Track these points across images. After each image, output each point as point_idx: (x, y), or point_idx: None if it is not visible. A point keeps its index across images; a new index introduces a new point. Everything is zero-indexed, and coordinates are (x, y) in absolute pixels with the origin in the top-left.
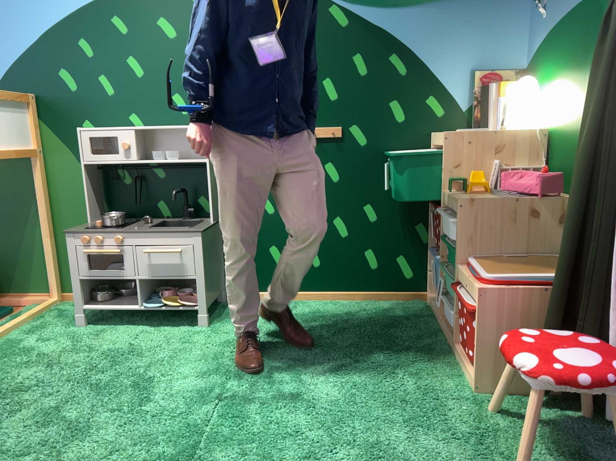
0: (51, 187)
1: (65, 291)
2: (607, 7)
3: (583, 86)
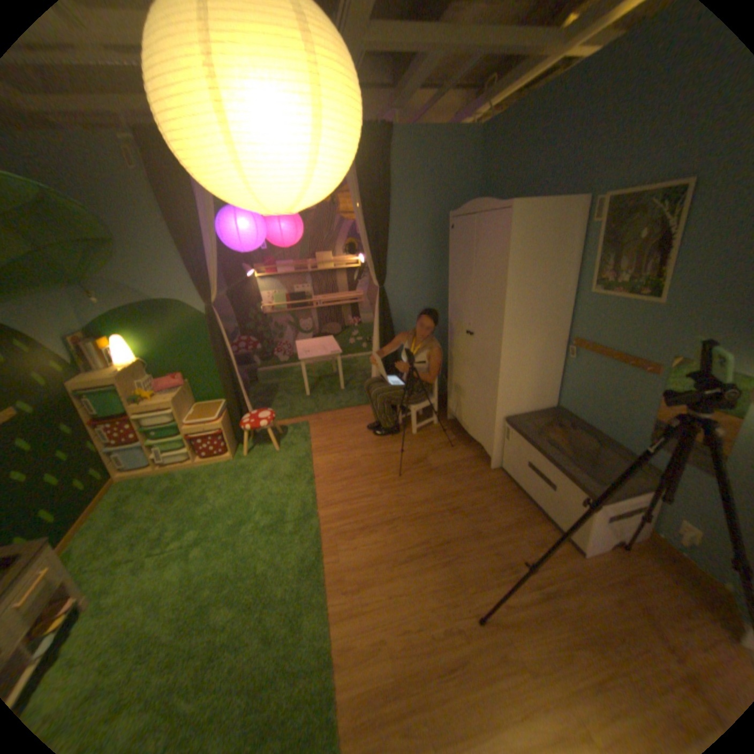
0: None
1: None
2: (169, 306)
3: (165, 337)
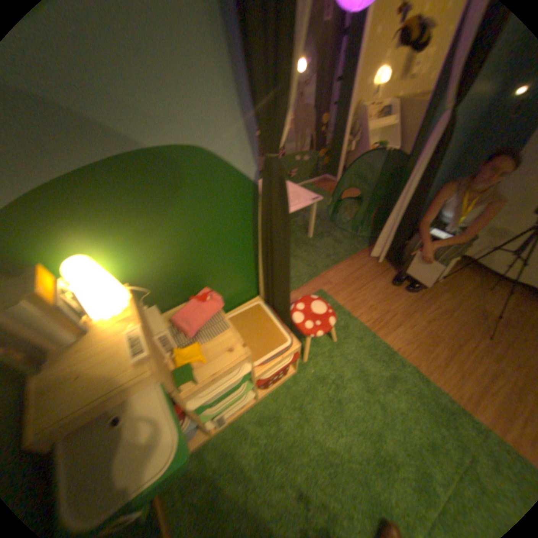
0: None
1: None
2: (183, 160)
3: (174, 229)
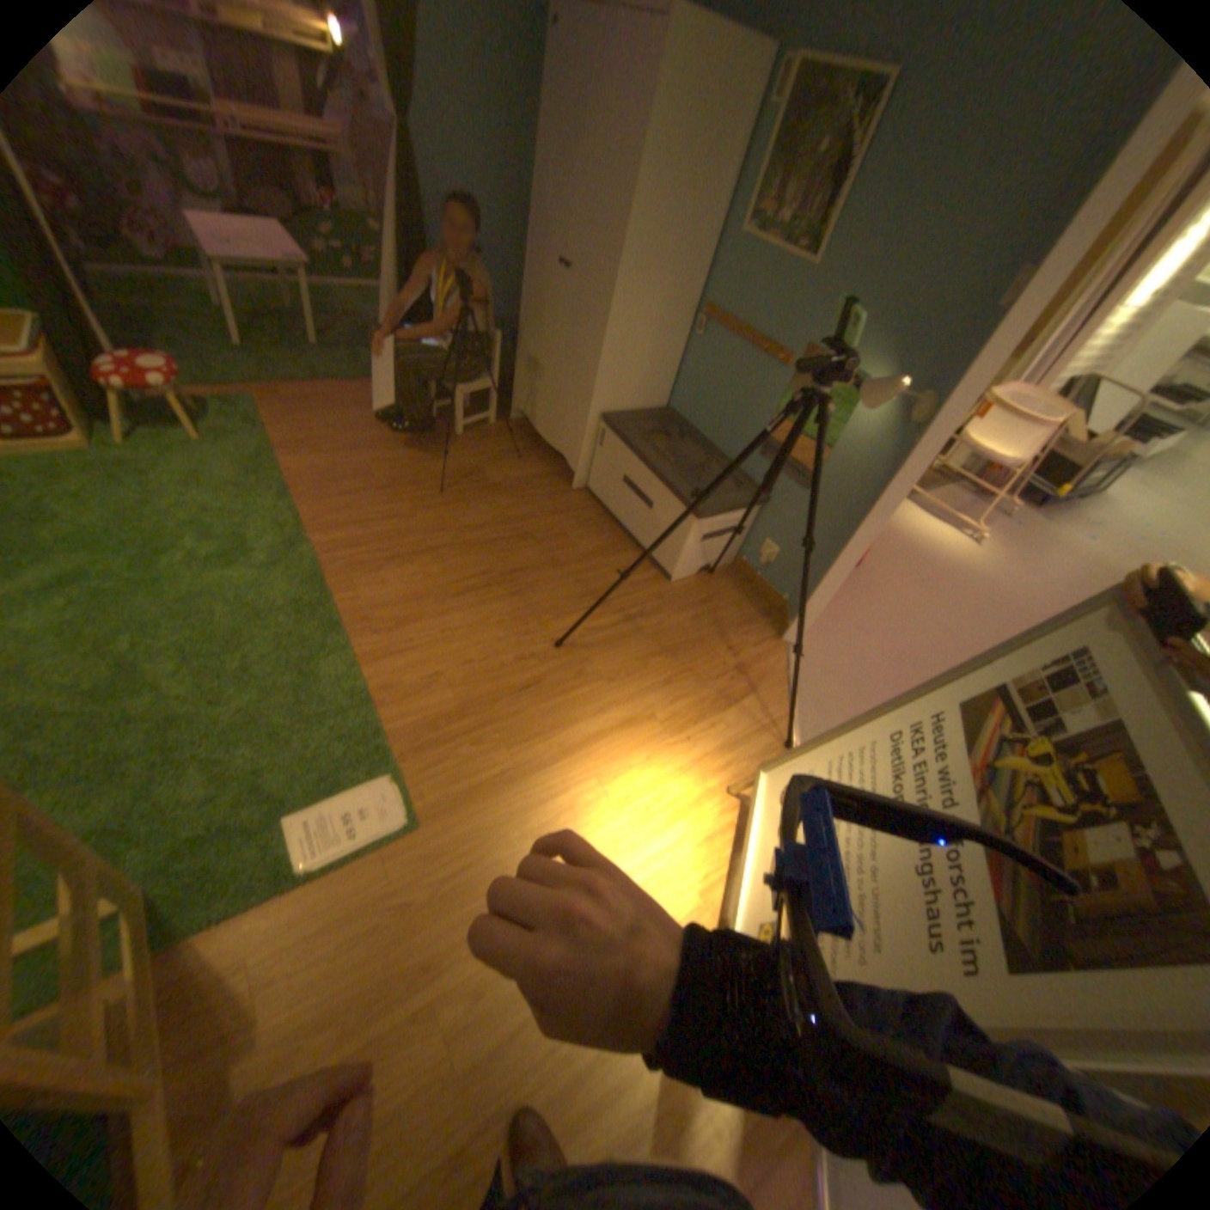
0: None
1: None
2: None
3: None
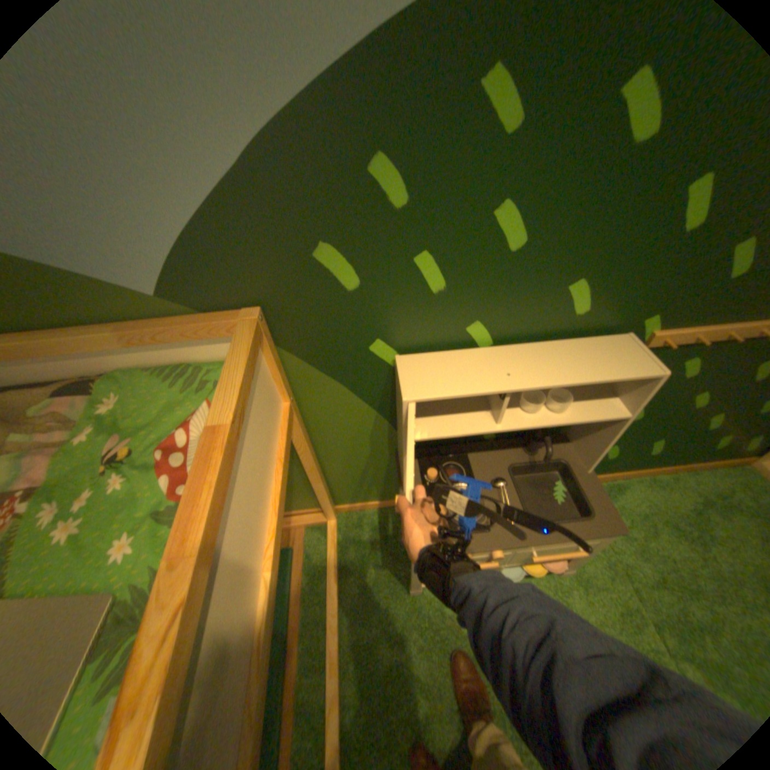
0: (313, 430)
1: (338, 506)
2: None
3: None
